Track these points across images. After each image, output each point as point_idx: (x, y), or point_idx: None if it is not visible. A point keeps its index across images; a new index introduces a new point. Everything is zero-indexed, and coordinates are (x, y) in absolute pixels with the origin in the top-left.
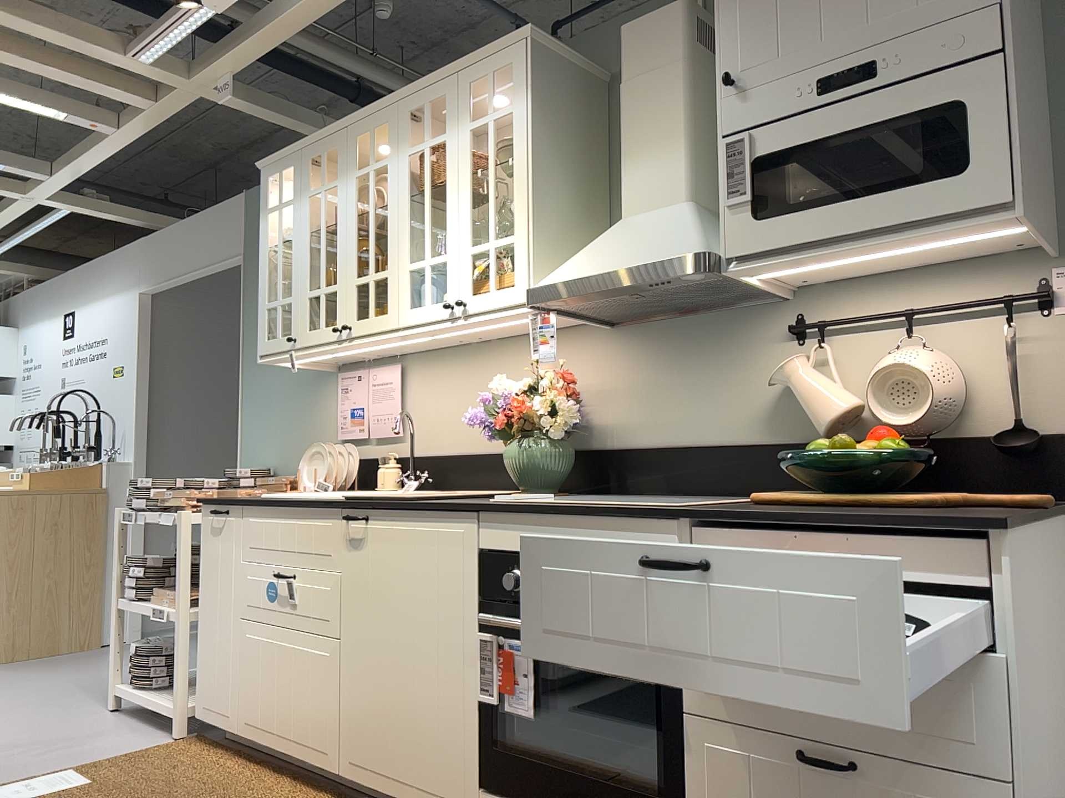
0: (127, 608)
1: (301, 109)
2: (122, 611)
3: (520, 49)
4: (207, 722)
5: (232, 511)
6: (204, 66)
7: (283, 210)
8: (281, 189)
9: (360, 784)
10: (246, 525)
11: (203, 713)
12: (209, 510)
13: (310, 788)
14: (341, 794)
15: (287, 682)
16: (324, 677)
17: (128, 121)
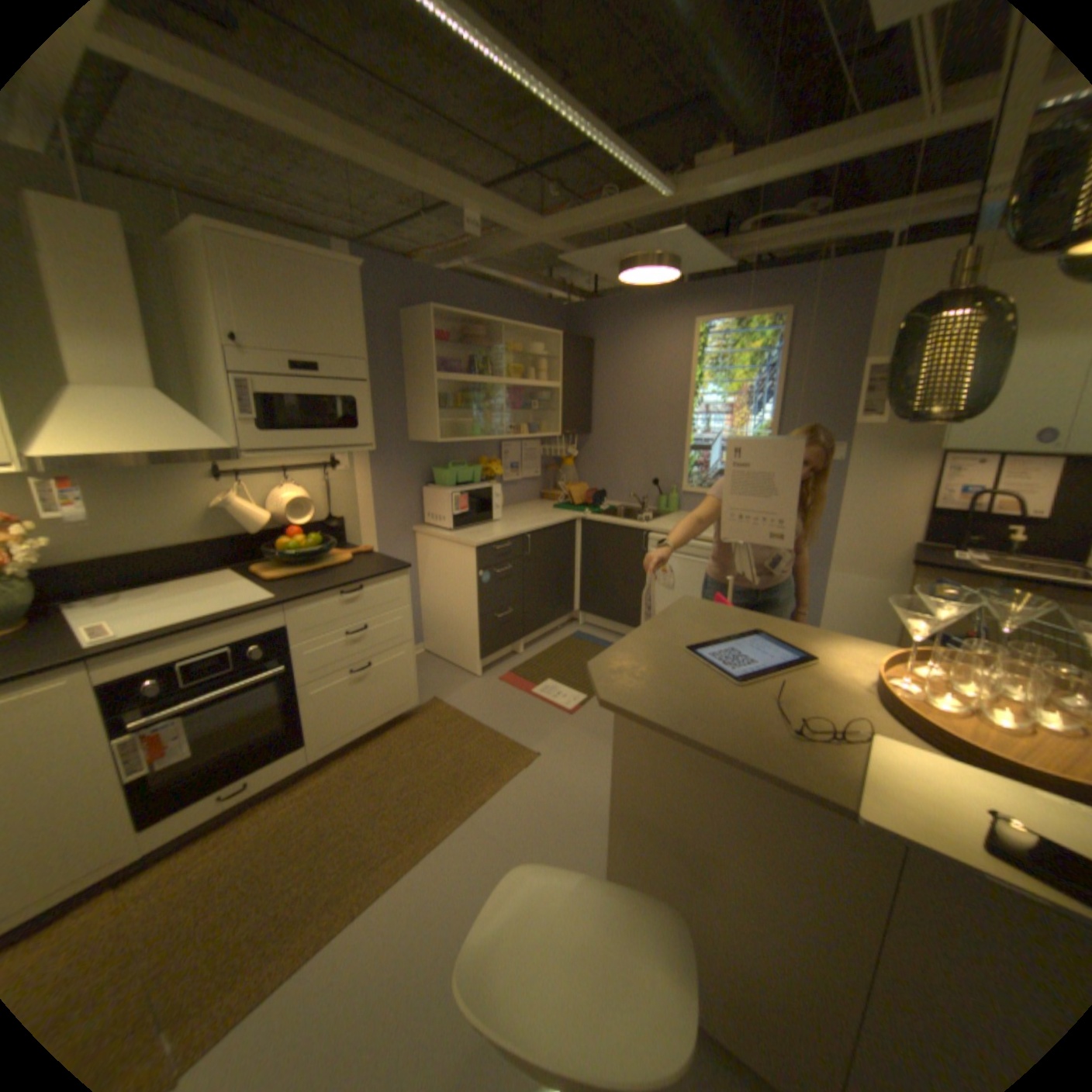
0: None
1: None
2: None
3: None
4: None
5: None
6: None
7: None
8: None
9: None
10: None
11: None
12: None
13: None
14: None
15: None
16: None
17: None
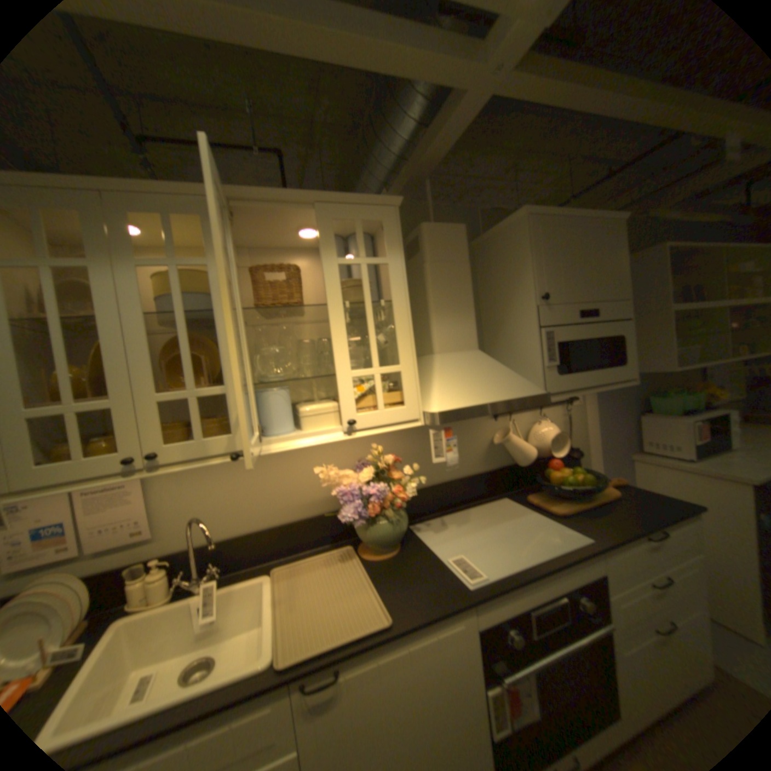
0: None
1: None
2: None
3: (392, 213)
4: None
5: None
6: None
7: None
8: None
9: None
10: None
11: None
12: None
13: None
14: None
15: None
16: None
17: None
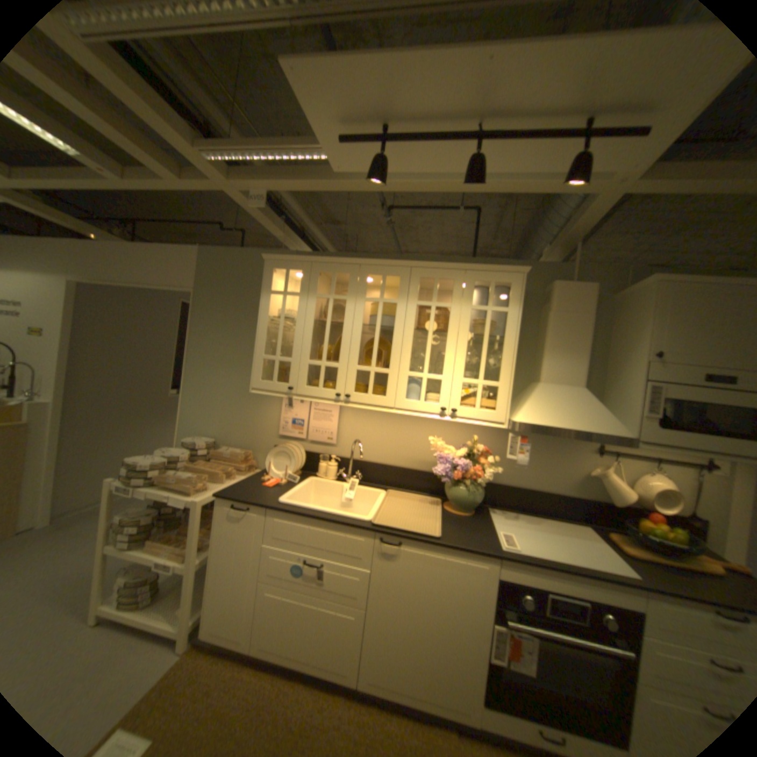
0: (116, 556)
1: (275, 215)
2: (106, 555)
3: (520, 277)
4: (214, 644)
5: (253, 510)
6: (243, 173)
7: (287, 296)
8: (286, 281)
9: (377, 697)
10: (270, 522)
11: (208, 638)
12: (224, 503)
13: (322, 692)
14: (344, 692)
15: (308, 630)
16: (349, 632)
17: (131, 174)
